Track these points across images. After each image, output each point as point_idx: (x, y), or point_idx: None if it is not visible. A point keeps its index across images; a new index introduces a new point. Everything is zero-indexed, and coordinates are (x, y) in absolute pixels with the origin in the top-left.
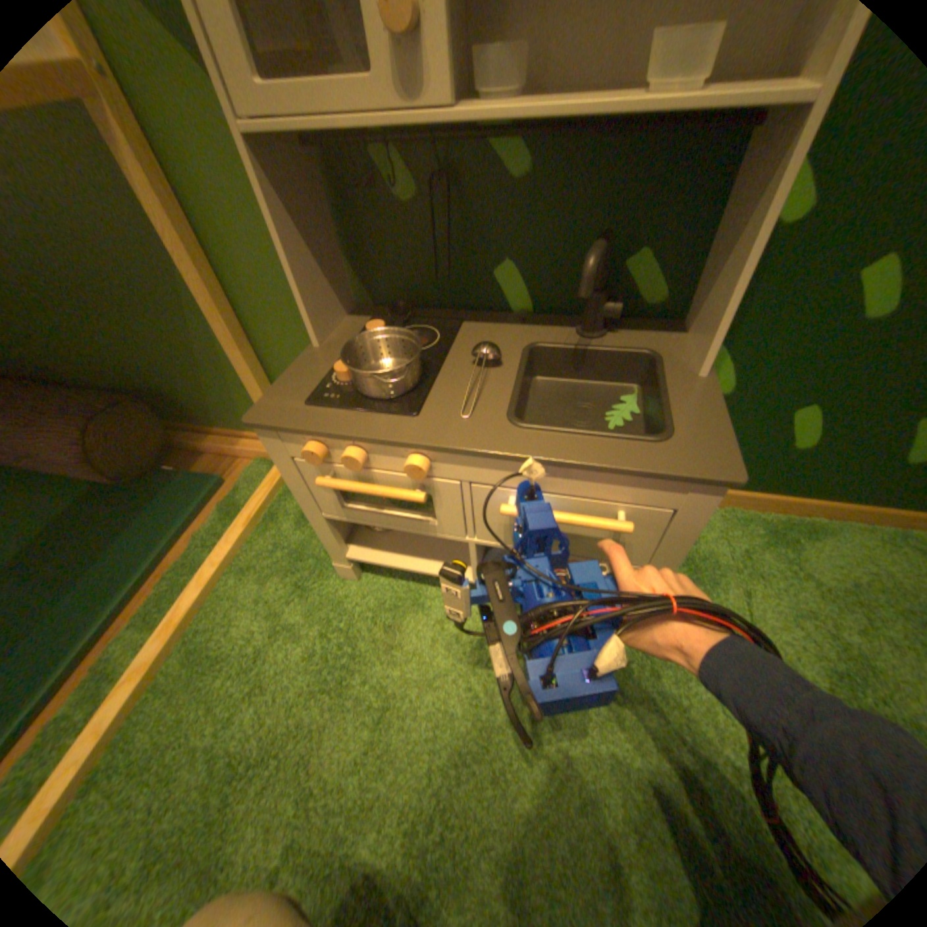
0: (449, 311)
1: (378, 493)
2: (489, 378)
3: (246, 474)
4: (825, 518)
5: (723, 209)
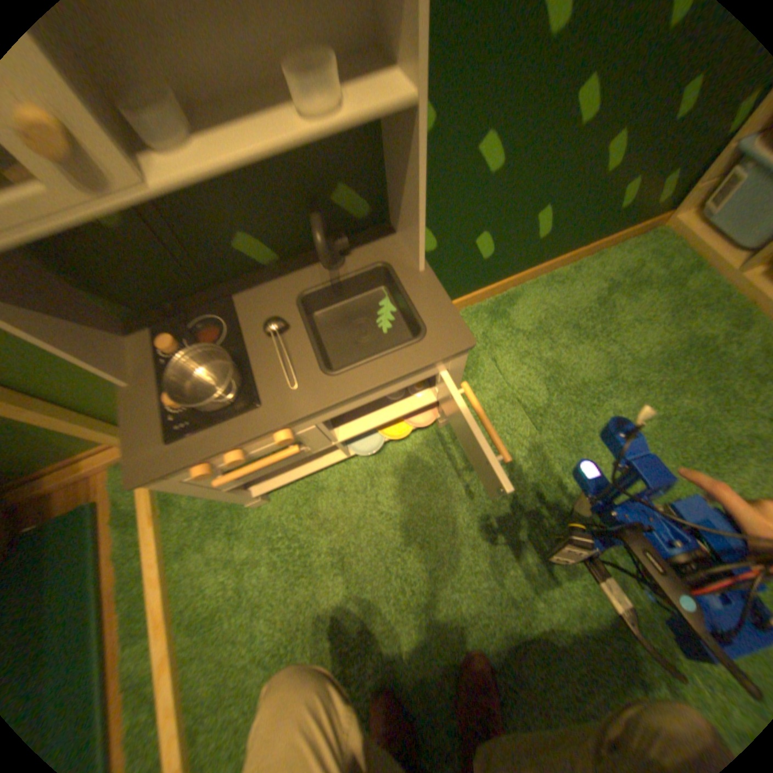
0: (210, 287)
1: (263, 464)
2: (286, 341)
3: (110, 485)
4: (512, 287)
5: (381, 140)
